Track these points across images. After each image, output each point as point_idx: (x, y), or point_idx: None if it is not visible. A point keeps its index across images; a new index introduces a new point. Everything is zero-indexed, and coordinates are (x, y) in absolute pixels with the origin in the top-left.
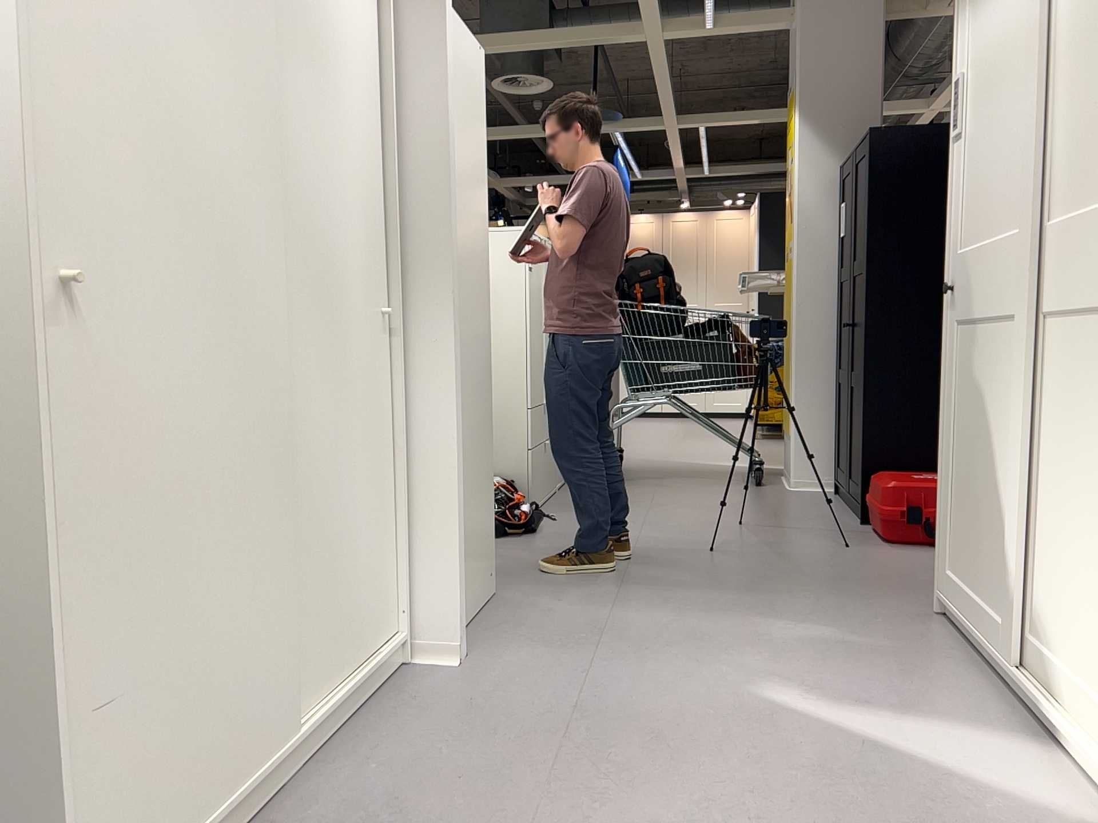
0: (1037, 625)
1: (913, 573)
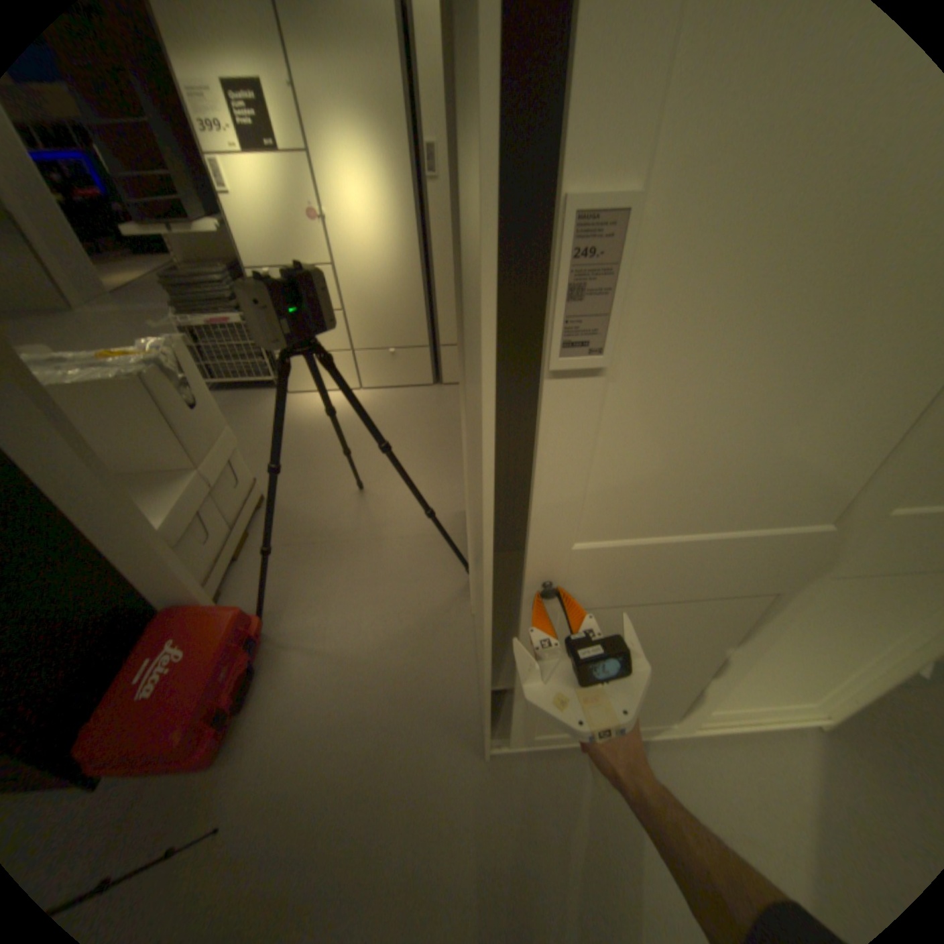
0: (707, 709)
1: (354, 755)
